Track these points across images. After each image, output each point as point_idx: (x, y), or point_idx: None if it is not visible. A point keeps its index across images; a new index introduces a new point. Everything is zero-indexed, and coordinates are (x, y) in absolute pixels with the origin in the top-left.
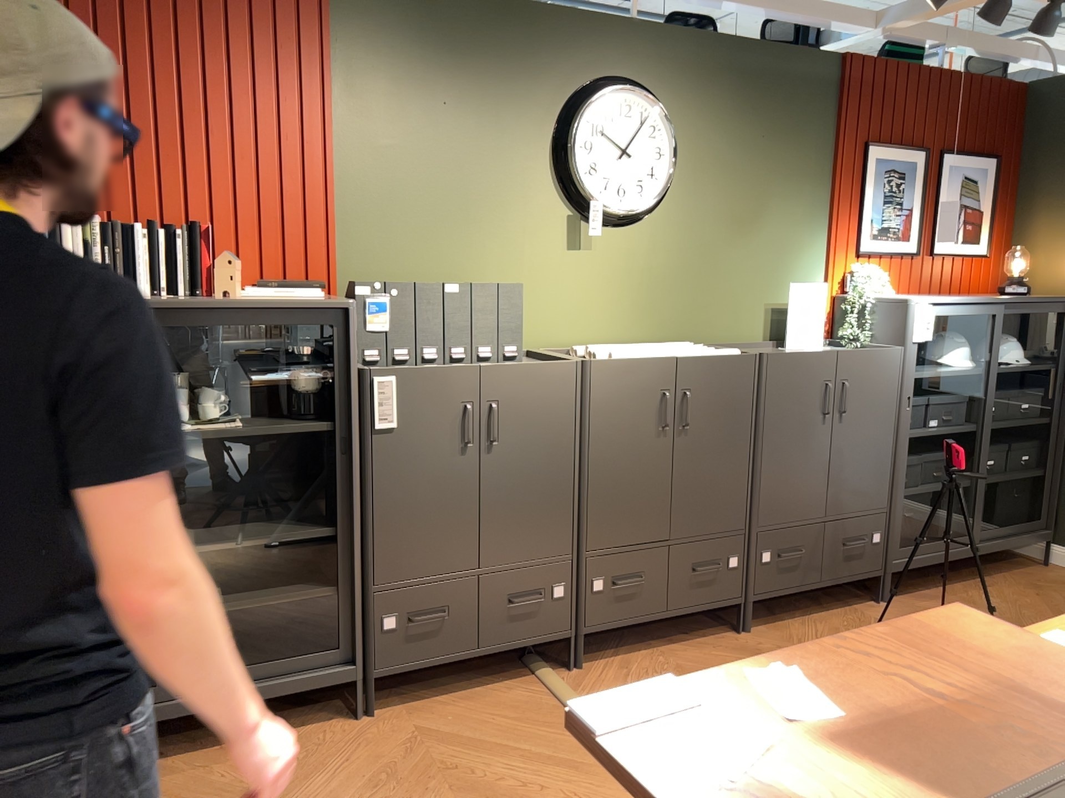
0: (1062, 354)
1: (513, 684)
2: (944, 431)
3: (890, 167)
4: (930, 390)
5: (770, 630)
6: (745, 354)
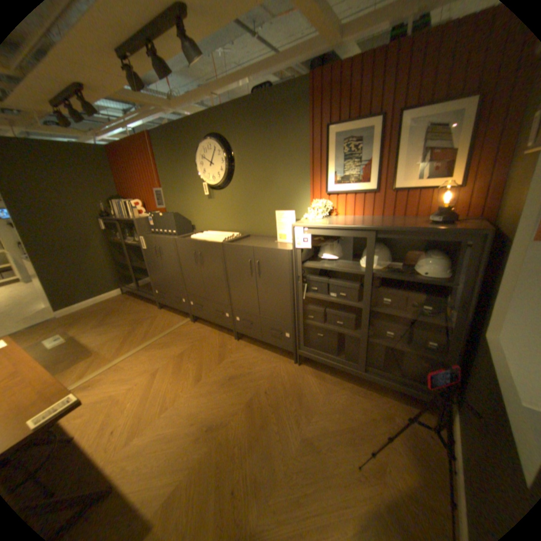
0: (467, 278)
1: (181, 318)
2: (335, 301)
3: (348, 135)
4: (353, 277)
5: (243, 345)
6: (219, 242)
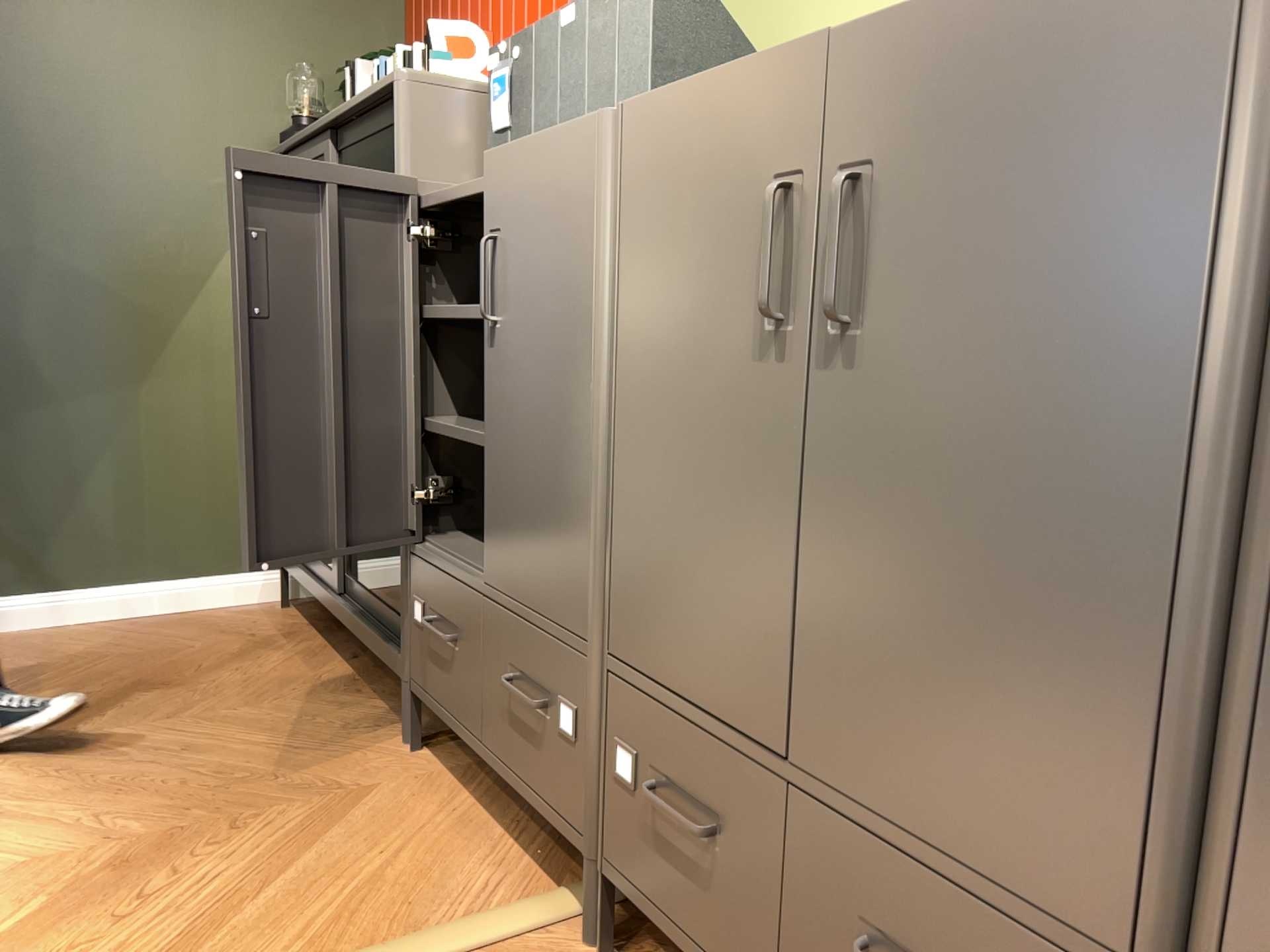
0: None
1: (517, 870)
2: None
3: None
4: None
5: None
6: None
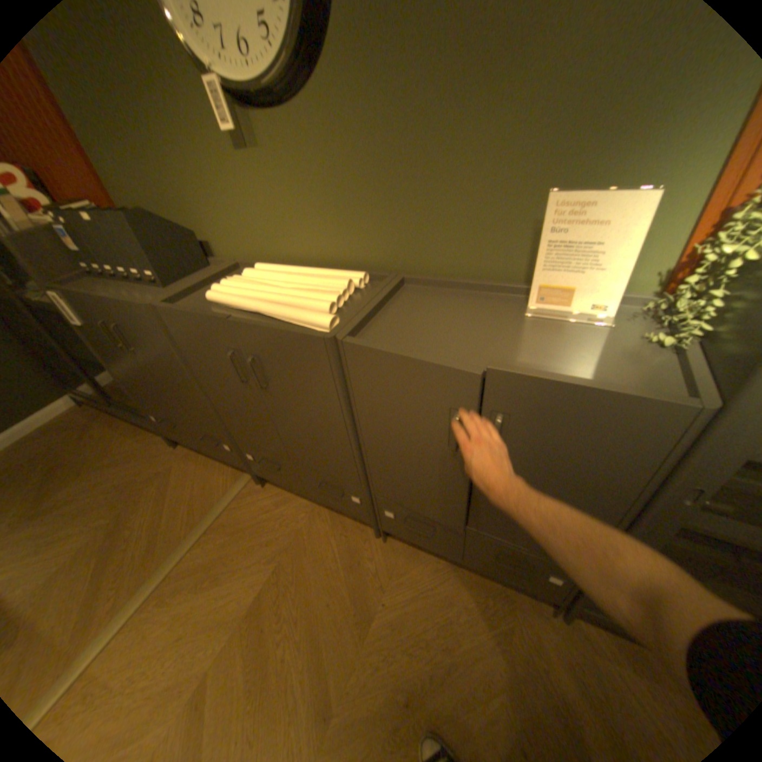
0: None
1: (229, 472)
2: None
3: None
4: None
5: (400, 554)
6: (317, 331)
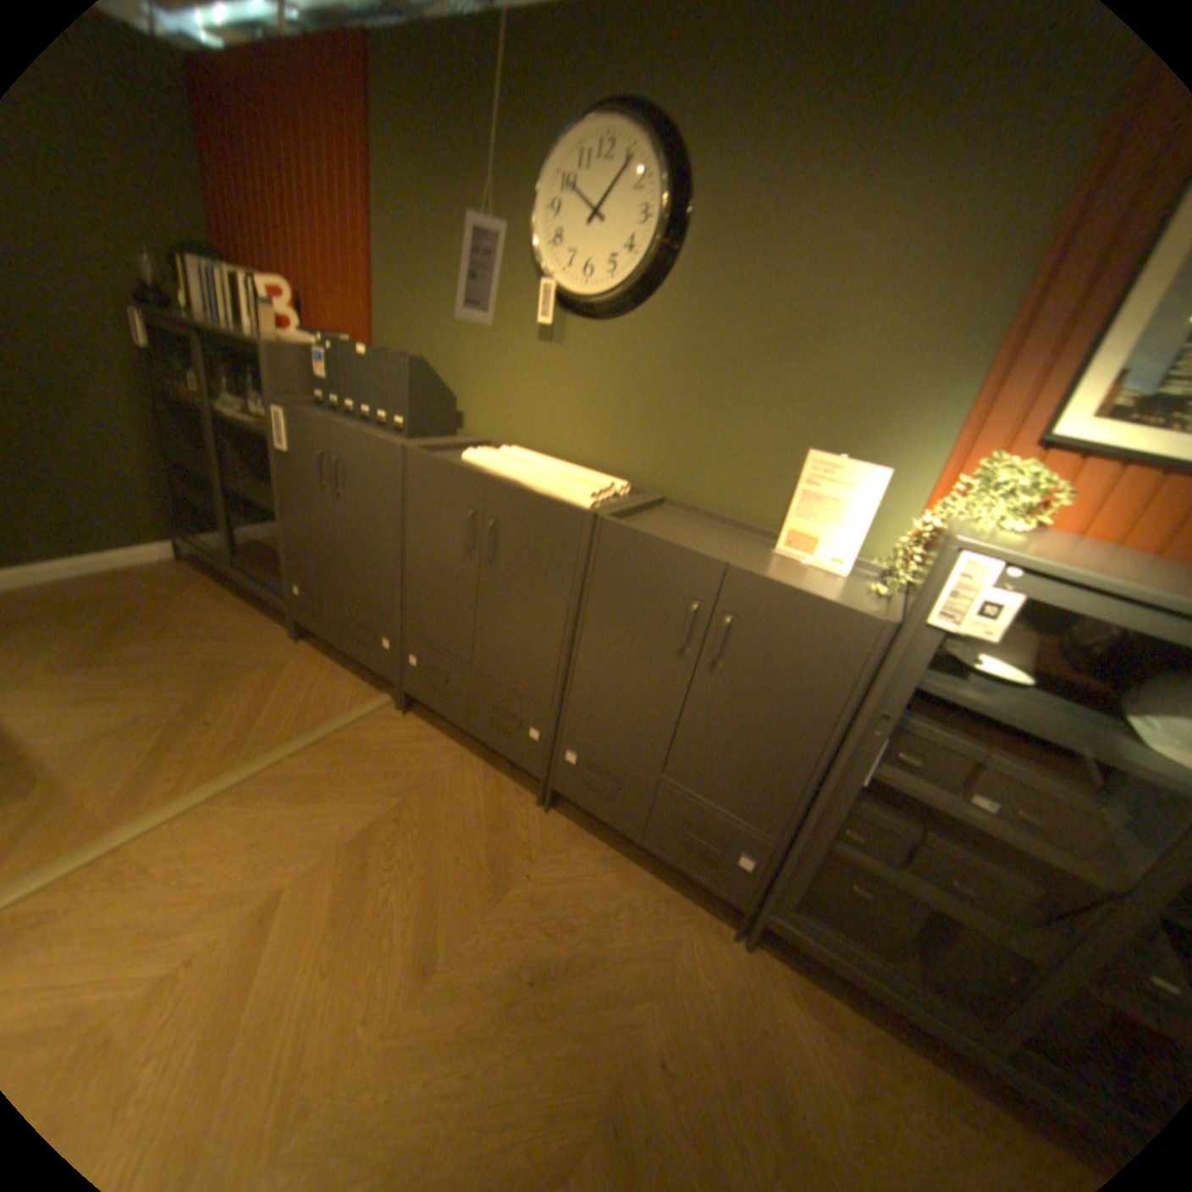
0: None
1: (363, 687)
2: (995, 830)
3: None
4: (1065, 757)
5: (563, 830)
6: (579, 506)
